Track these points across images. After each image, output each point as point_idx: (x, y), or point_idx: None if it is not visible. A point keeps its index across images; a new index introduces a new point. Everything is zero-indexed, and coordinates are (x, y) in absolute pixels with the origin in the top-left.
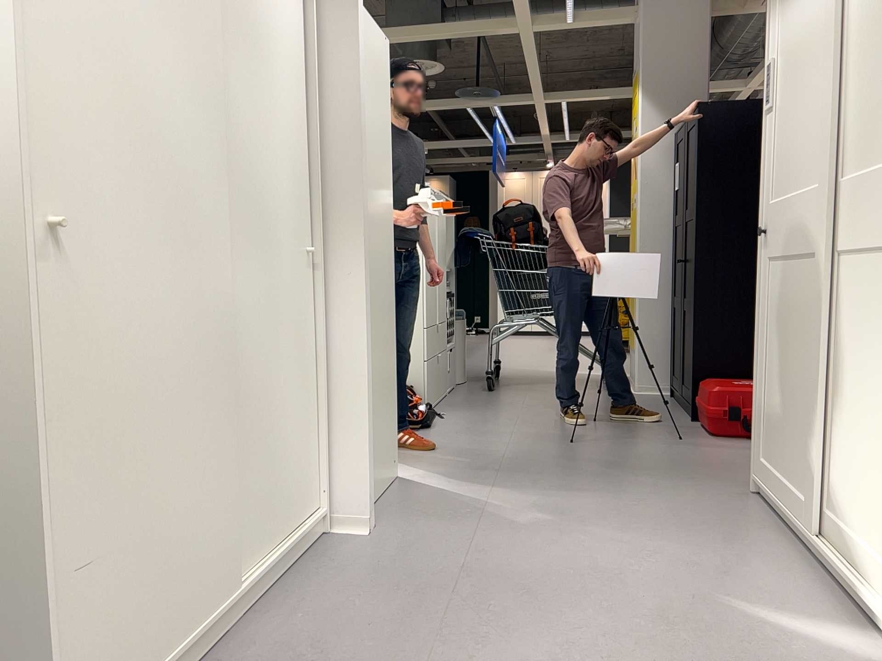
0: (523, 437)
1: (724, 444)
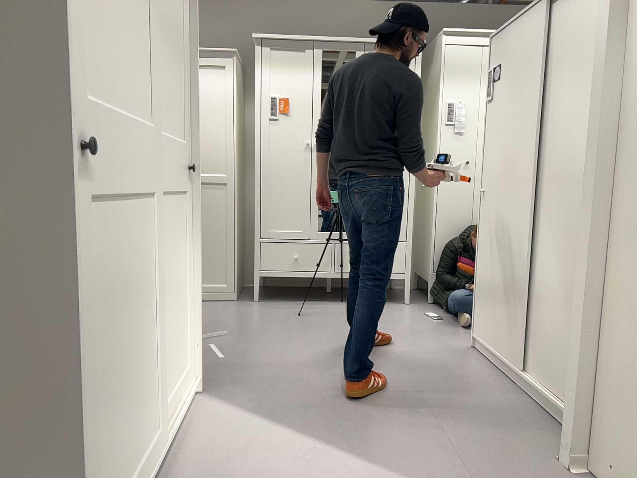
0: None
1: None
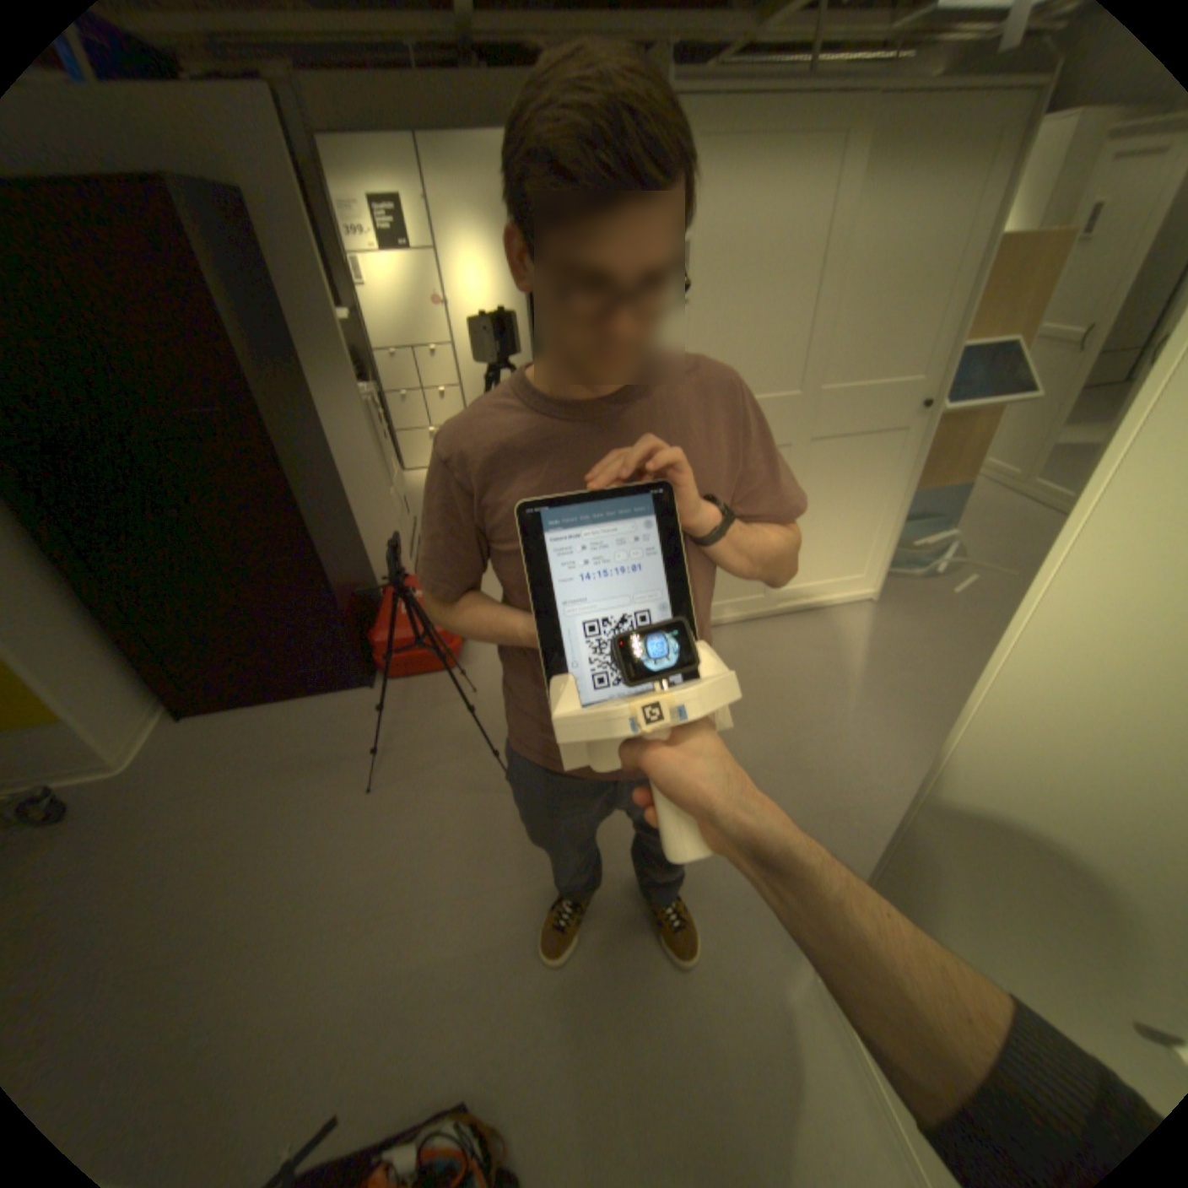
0: (504, 869)
1: (491, 659)
